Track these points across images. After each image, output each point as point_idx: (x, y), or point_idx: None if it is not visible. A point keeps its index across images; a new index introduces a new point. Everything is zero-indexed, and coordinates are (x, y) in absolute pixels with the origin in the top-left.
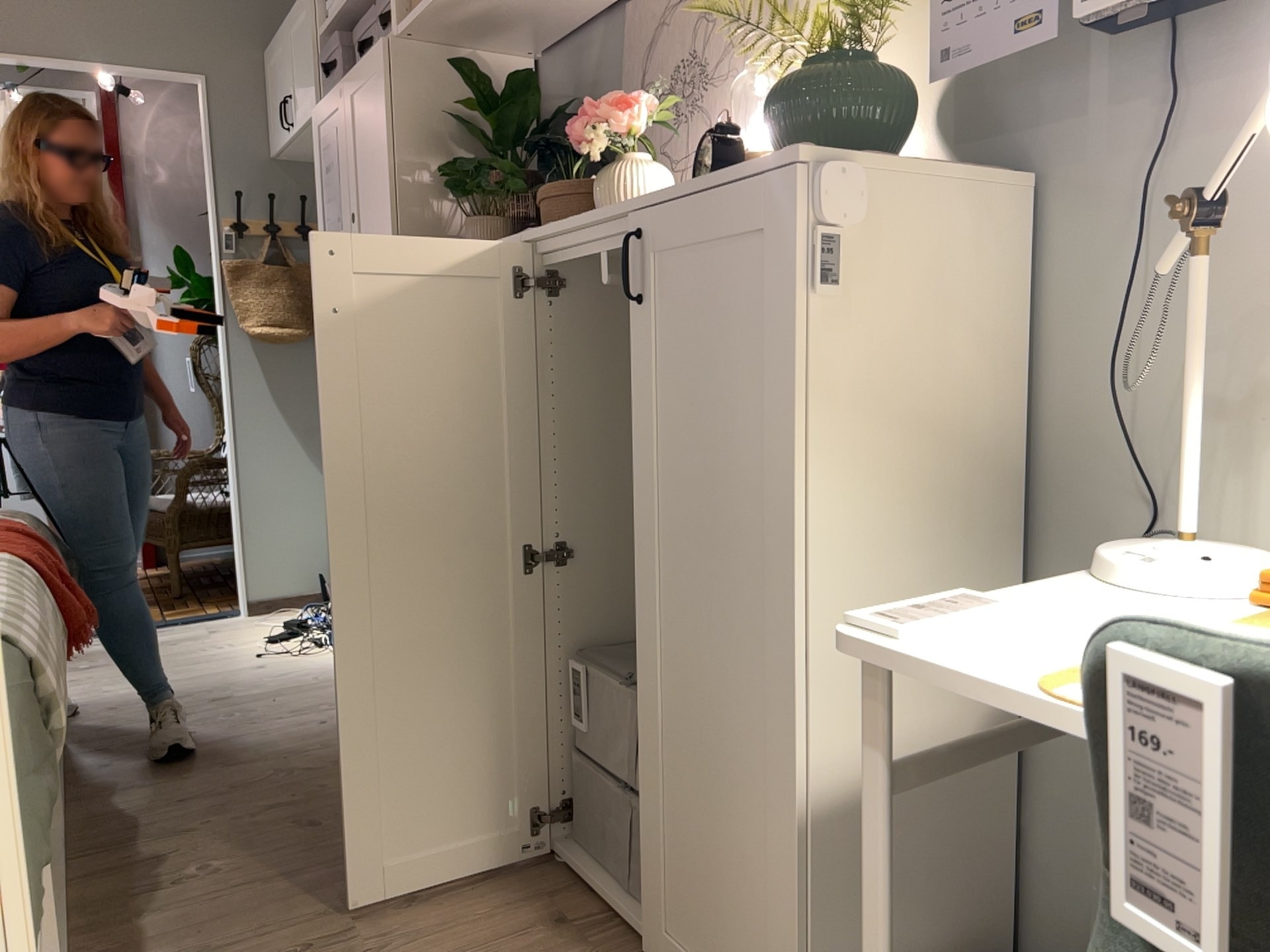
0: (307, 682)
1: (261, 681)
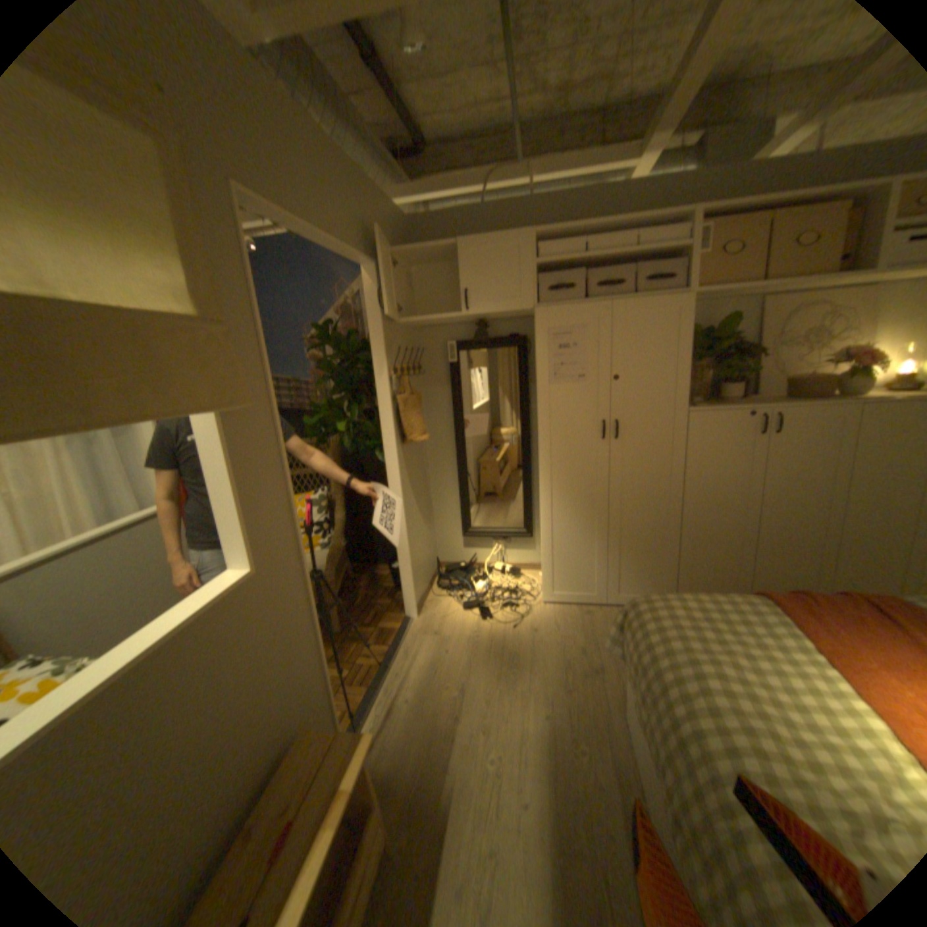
0: (577, 623)
1: (561, 635)
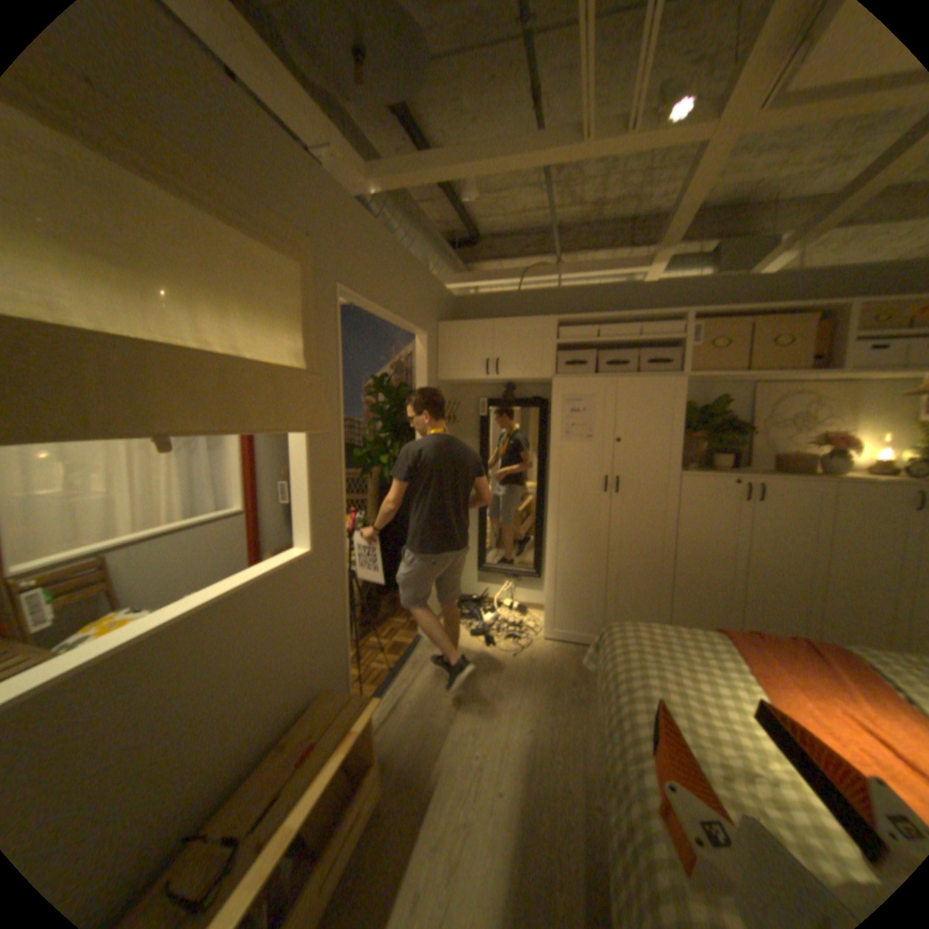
0: (572, 660)
1: (555, 669)
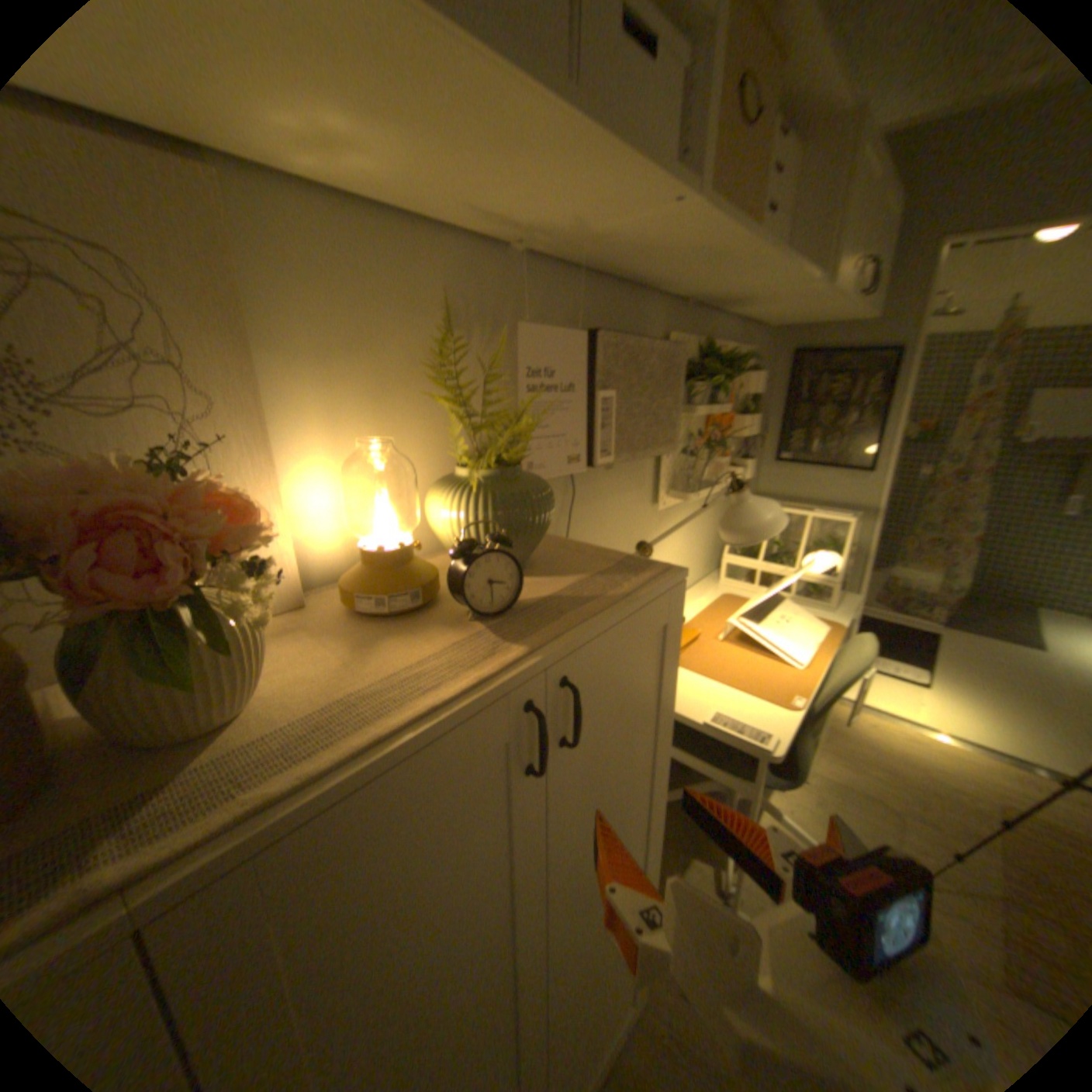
0: None
1: None
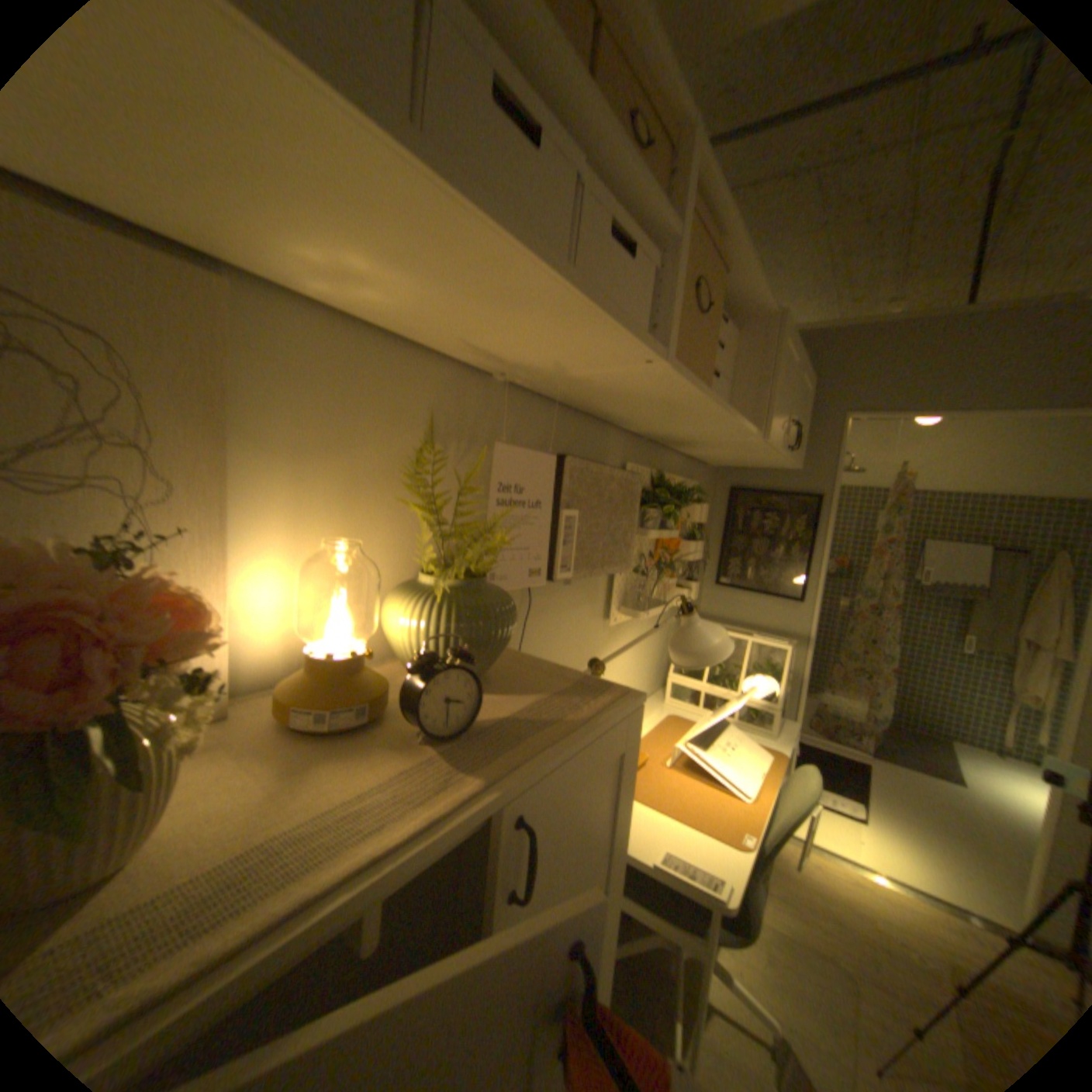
0: None
1: None
